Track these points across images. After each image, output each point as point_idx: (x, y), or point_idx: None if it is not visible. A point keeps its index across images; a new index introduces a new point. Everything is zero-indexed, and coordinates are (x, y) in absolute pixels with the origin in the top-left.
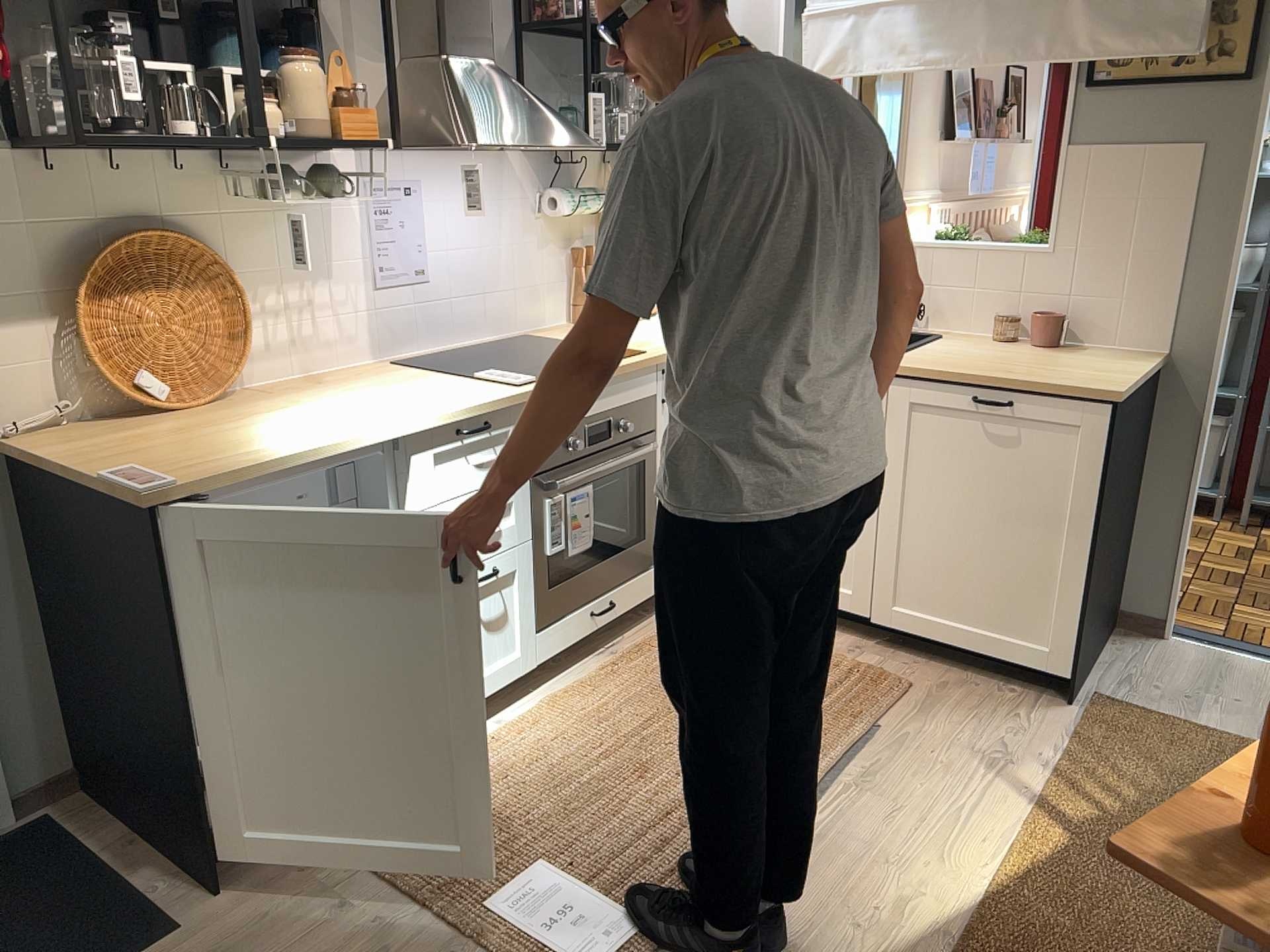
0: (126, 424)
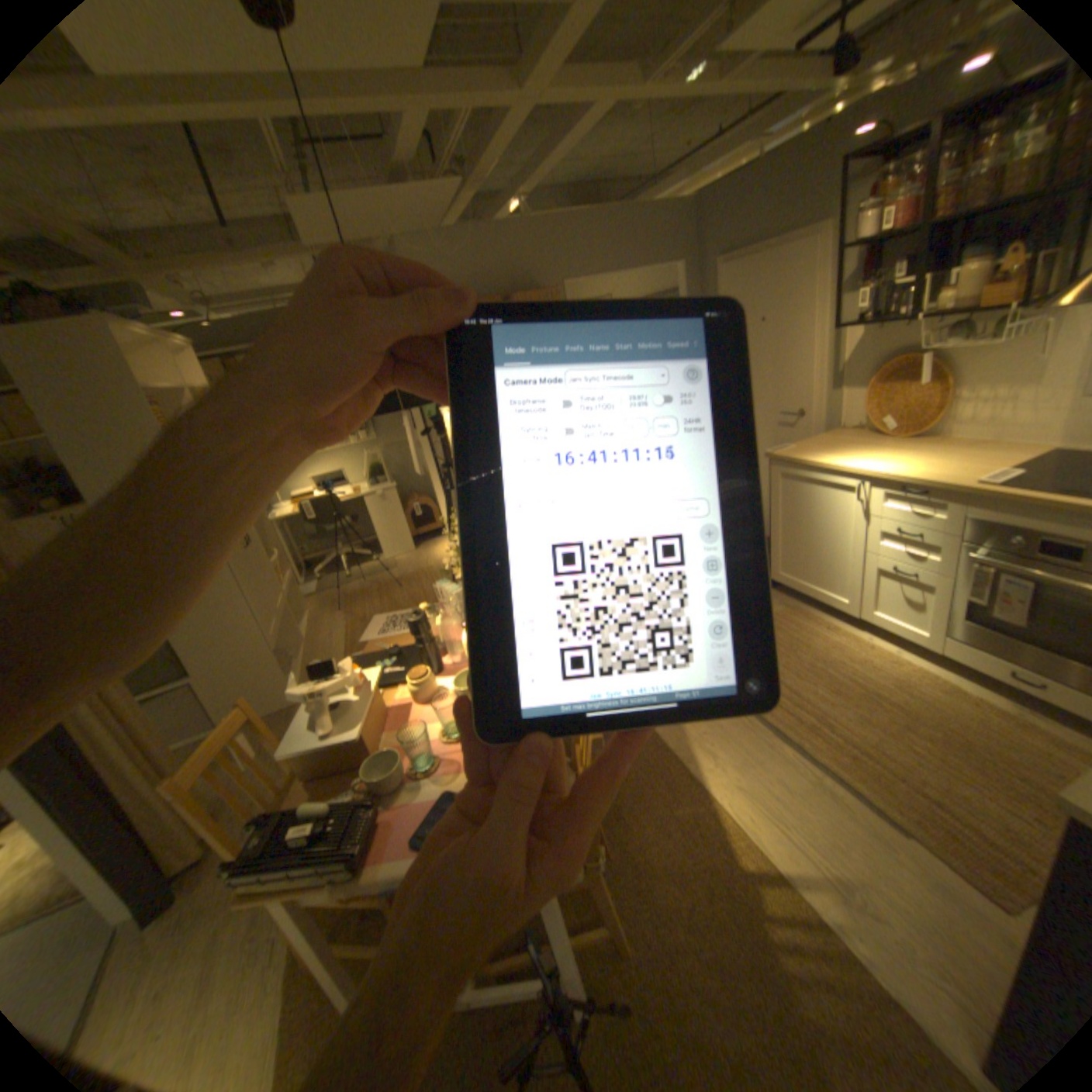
0: (867, 434)
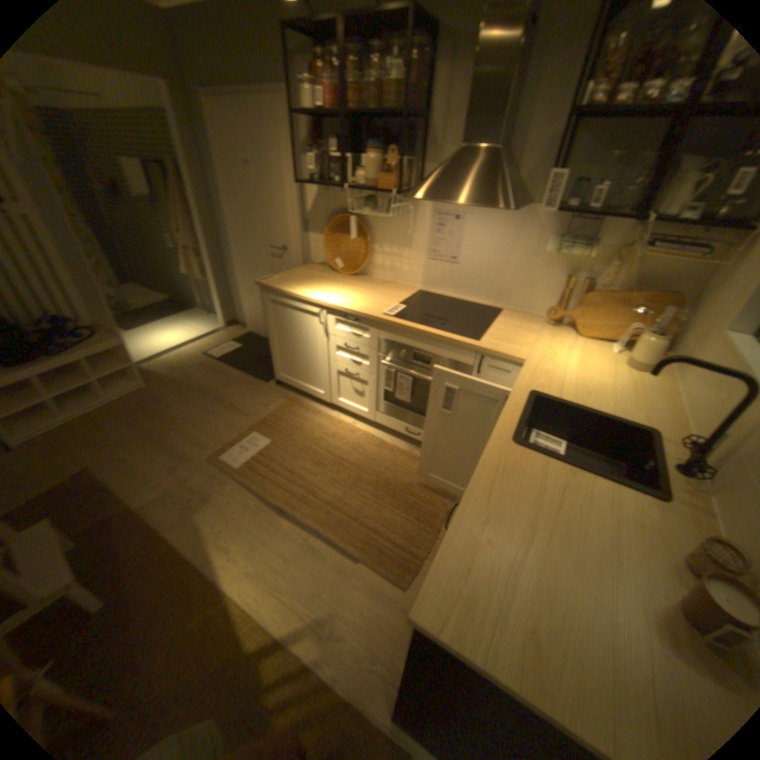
0: (325, 271)
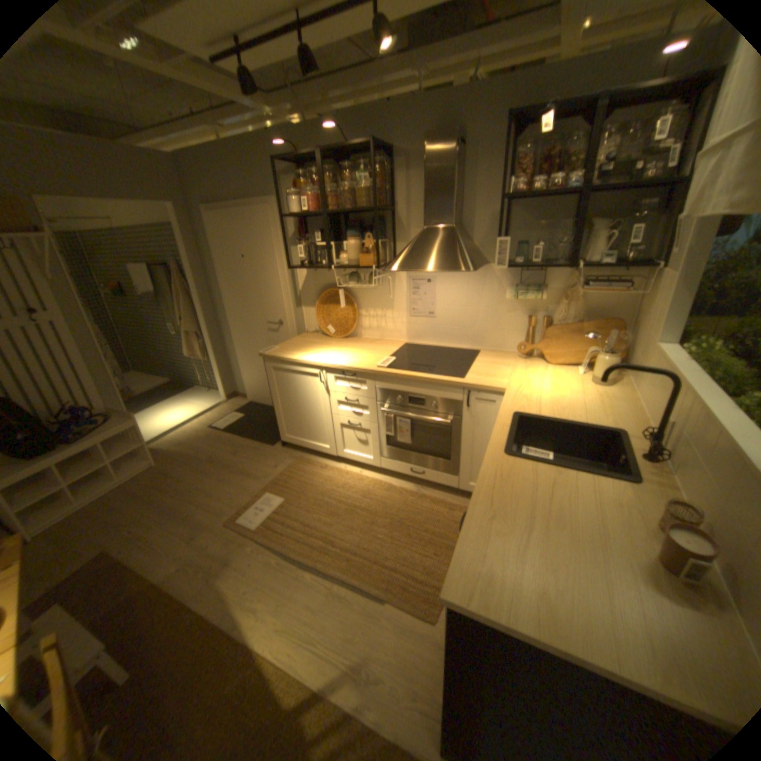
0: (321, 337)
